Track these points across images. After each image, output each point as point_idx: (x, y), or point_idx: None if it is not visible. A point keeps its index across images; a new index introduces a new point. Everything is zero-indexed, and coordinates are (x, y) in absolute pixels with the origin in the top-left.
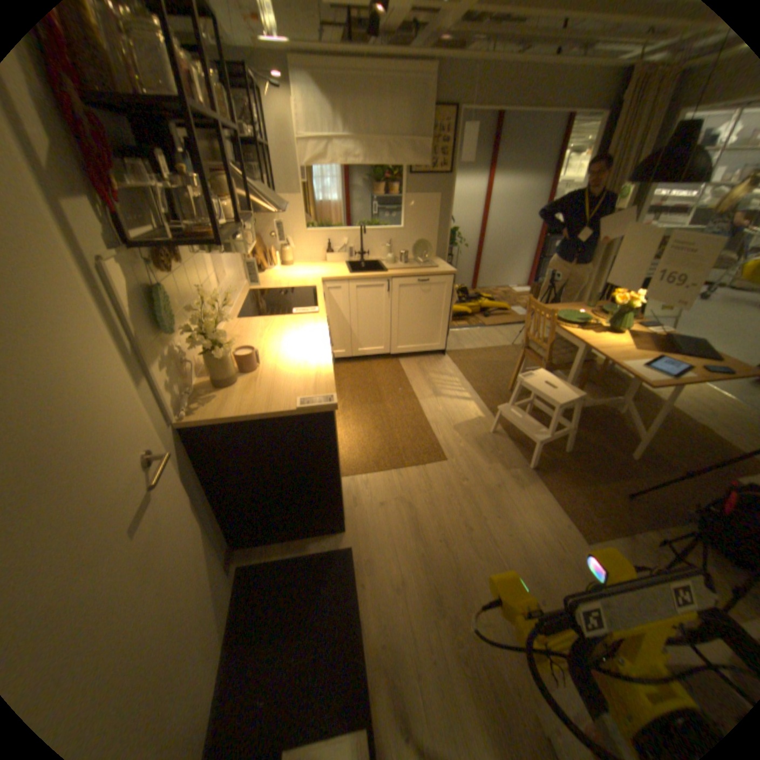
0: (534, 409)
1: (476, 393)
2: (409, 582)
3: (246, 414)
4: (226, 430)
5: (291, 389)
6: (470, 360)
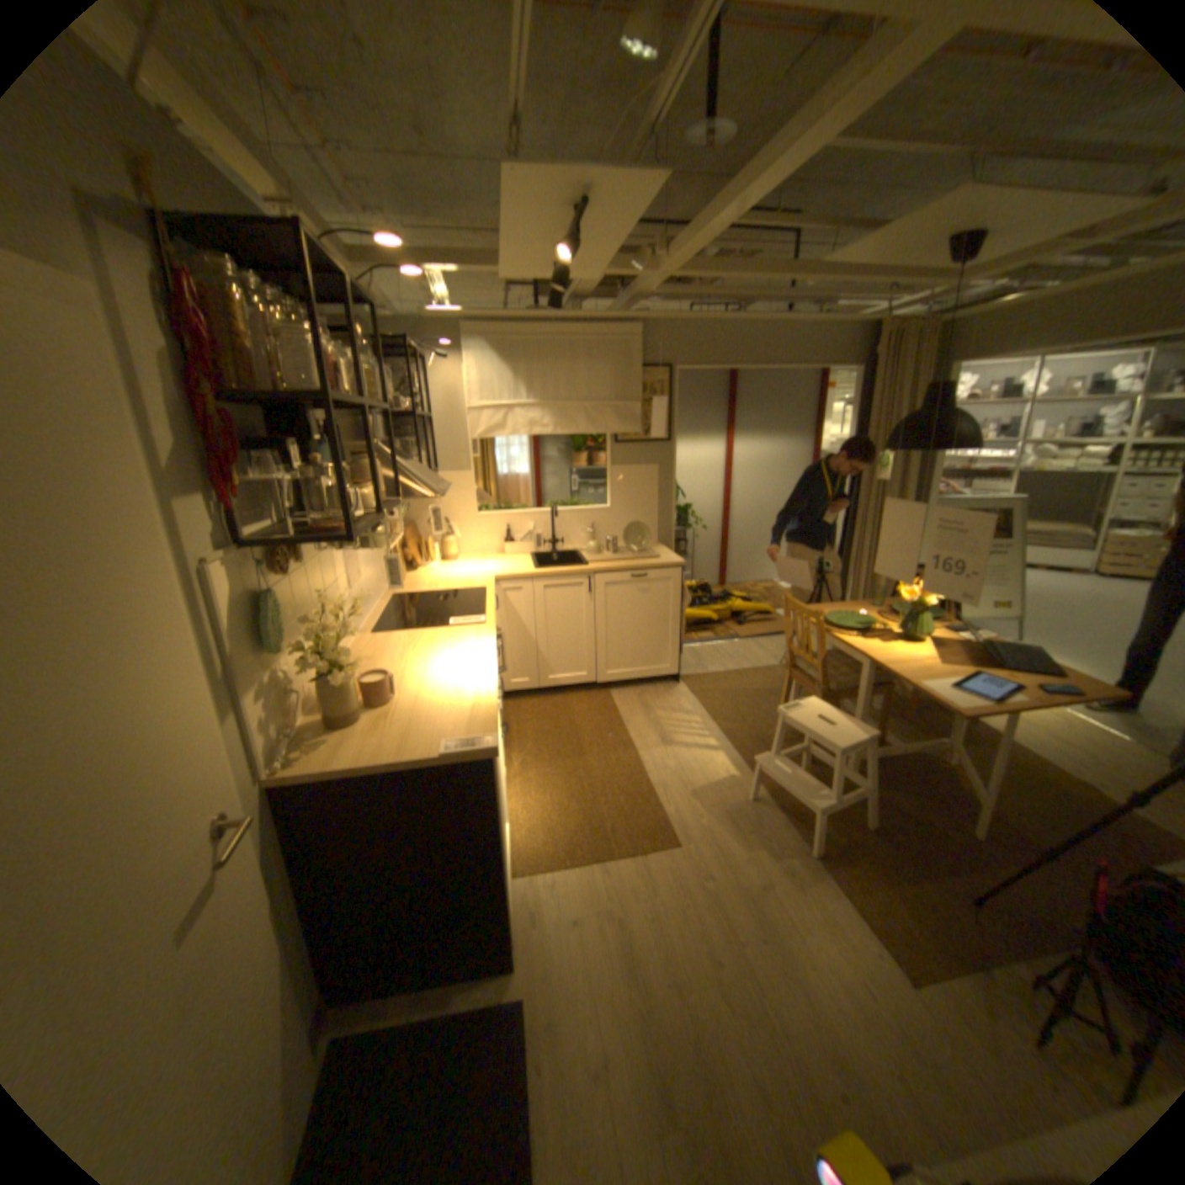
0: (814, 761)
1: (726, 738)
2: (615, 1063)
3: (366, 765)
4: (336, 791)
5: (434, 729)
6: (716, 689)
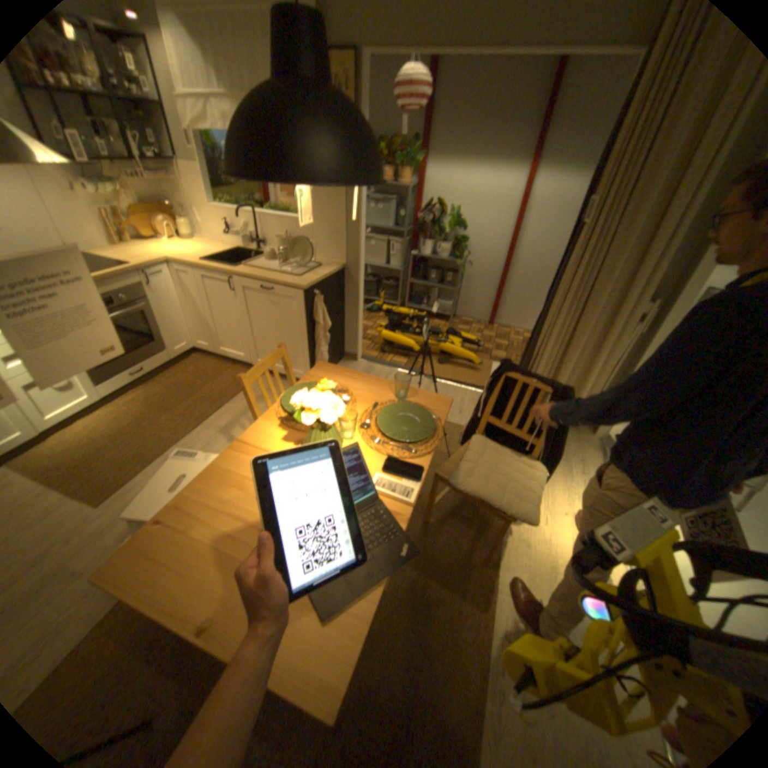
0: None
1: None
2: None
3: None
4: None
5: None
6: None
